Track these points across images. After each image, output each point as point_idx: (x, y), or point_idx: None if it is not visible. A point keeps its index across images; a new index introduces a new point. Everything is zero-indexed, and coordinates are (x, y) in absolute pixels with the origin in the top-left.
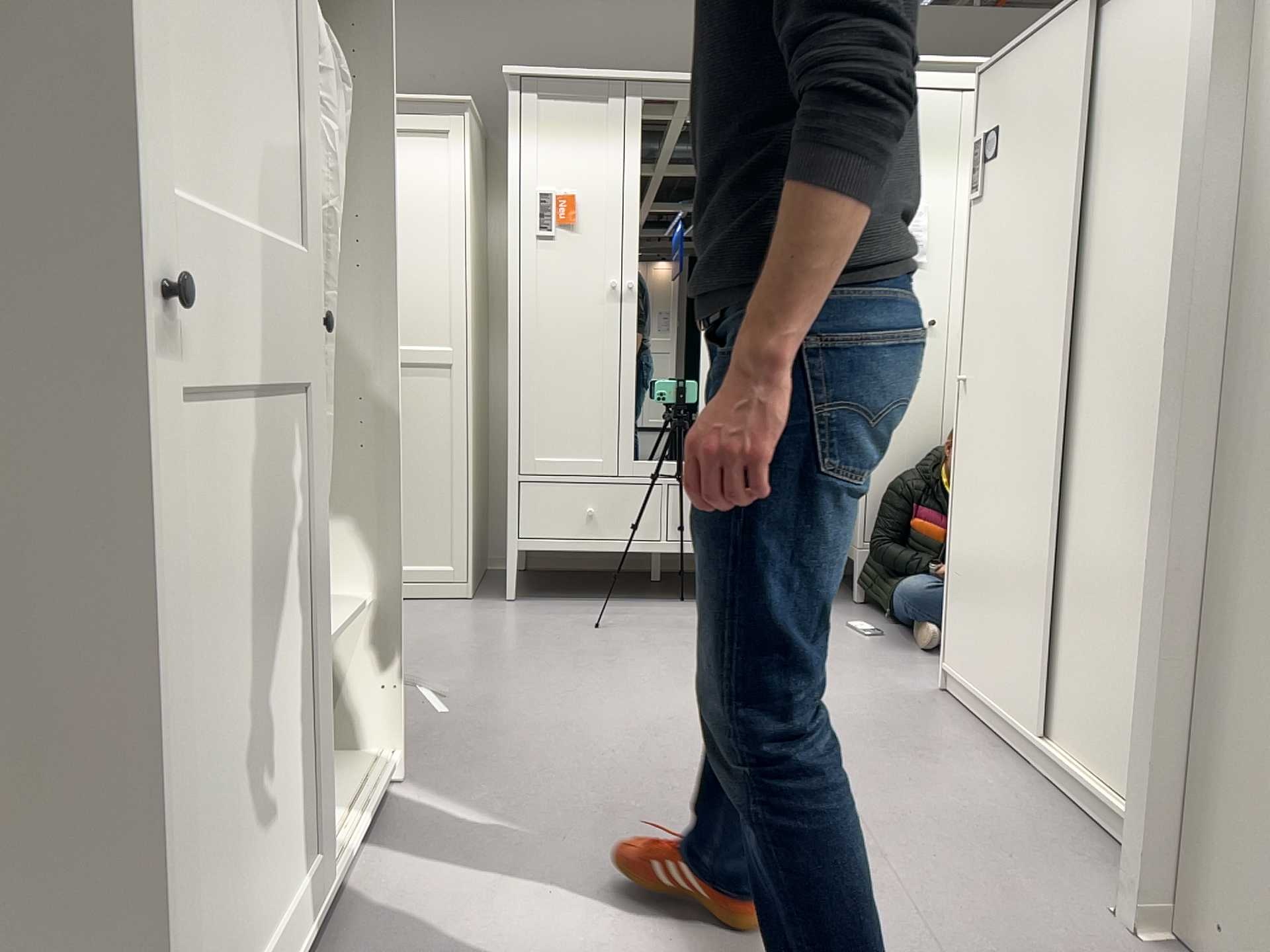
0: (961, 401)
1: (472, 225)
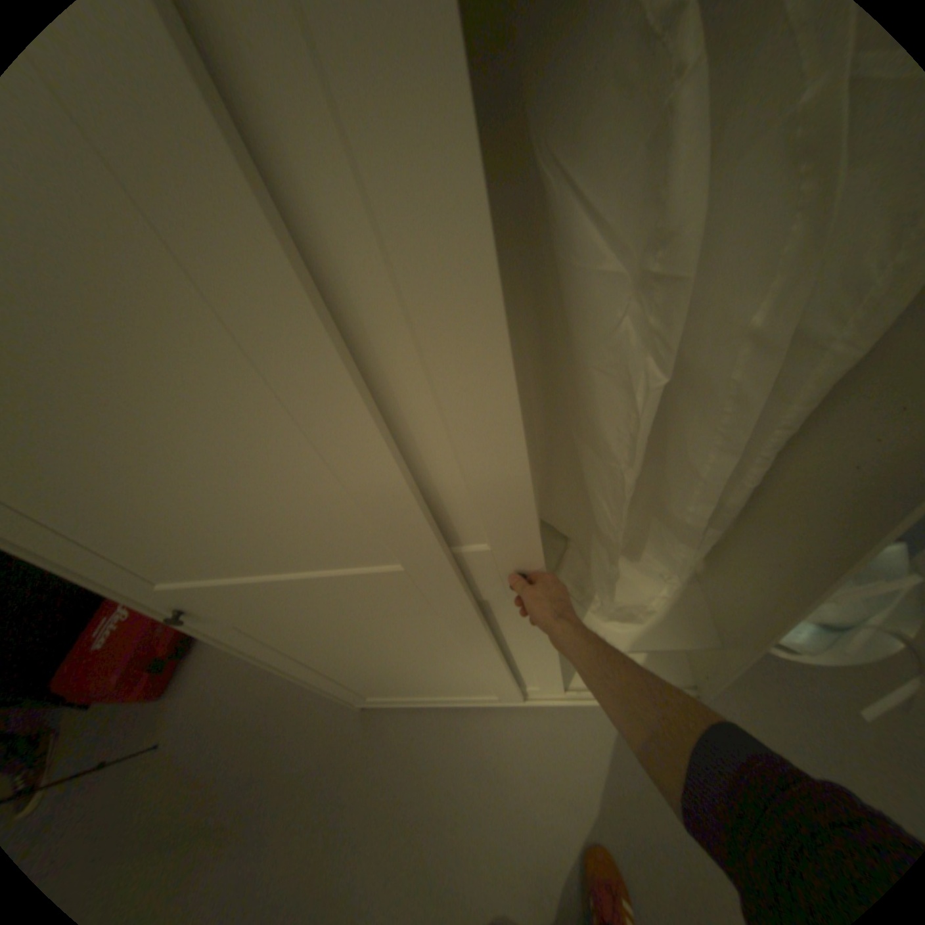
0: None
1: None
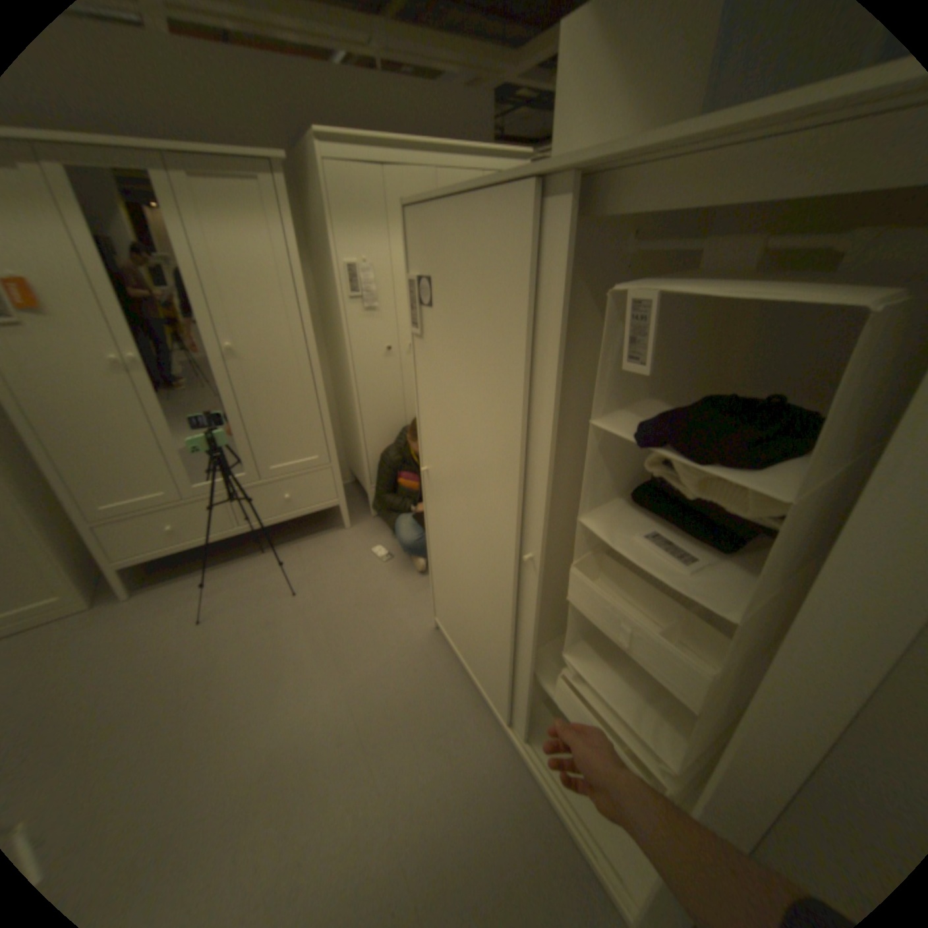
0: (423, 479)
1: None
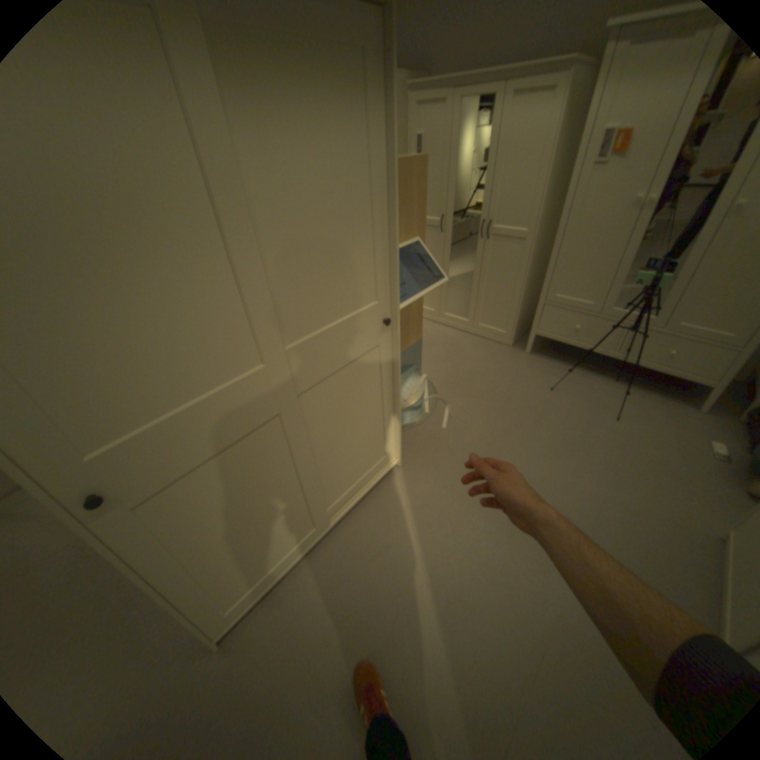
0: None
1: (557, 151)
